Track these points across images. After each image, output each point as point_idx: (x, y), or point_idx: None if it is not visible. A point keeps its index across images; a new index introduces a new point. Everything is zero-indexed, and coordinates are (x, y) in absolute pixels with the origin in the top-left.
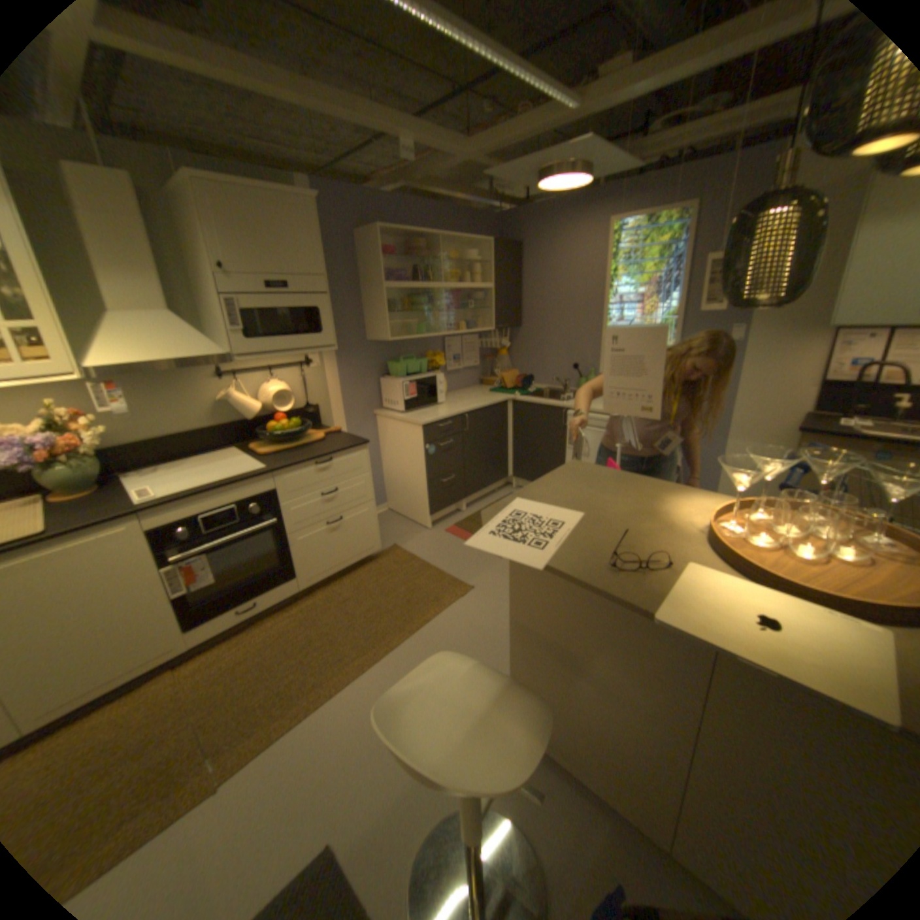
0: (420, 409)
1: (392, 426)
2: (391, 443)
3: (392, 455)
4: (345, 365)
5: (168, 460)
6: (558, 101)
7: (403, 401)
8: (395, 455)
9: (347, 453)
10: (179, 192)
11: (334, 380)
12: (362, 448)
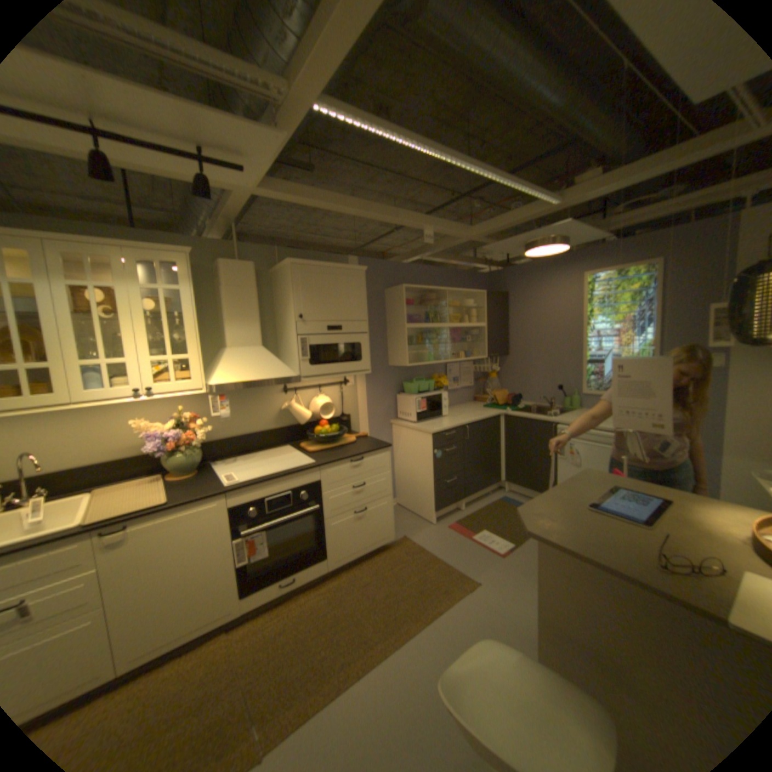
0: (428, 420)
1: (405, 433)
2: (404, 447)
3: (404, 457)
4: (372, 384)
5: (244, 452)
6: (545, 200)
7: (415, 413)
8: (407, 457)
9: (375, 454)
10: (281, 272)
11: (364, 395)
12: (386, 450)
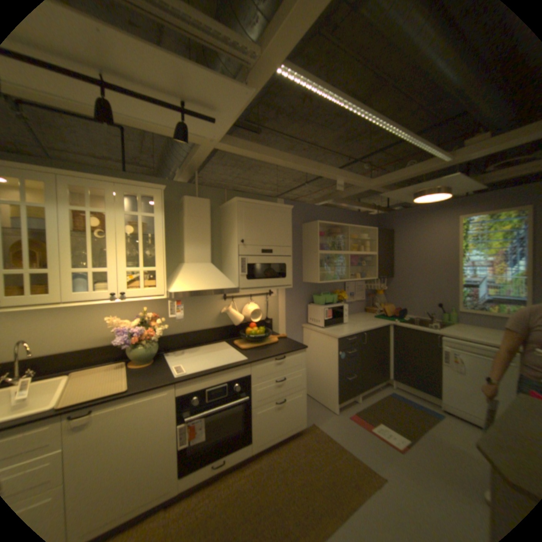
0: (332, 326)
1: (314, 336)
2: (313, 347)
3: (313, 355)
4: (290, 295)
5: (190, 346)
6: (440, 158)
7: (323, 320)
8: (315, 356)
9: (294, 354)
10: (229, 207)
11: (283, 304)
12: (303, 351)
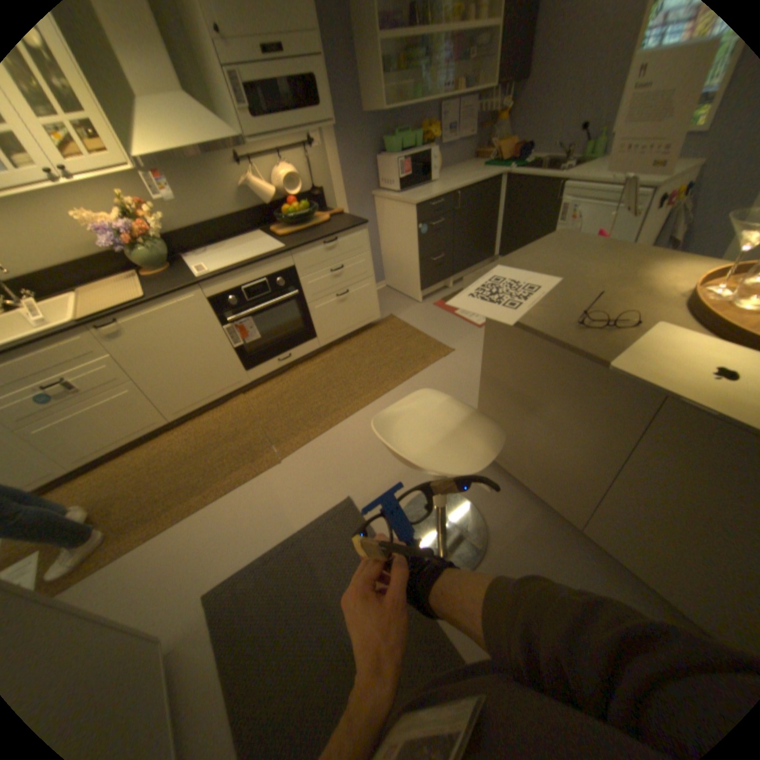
0: (414, 188)
1: (389, 207)
2: (388, 224)
3: (389, 235)
4: (344, 142)
5: (213, 242)
6: None
7: (398, 179)
8: (392, 236)
9: (350, 233)
10: None
11: (335, 160)
12: (362, 228)
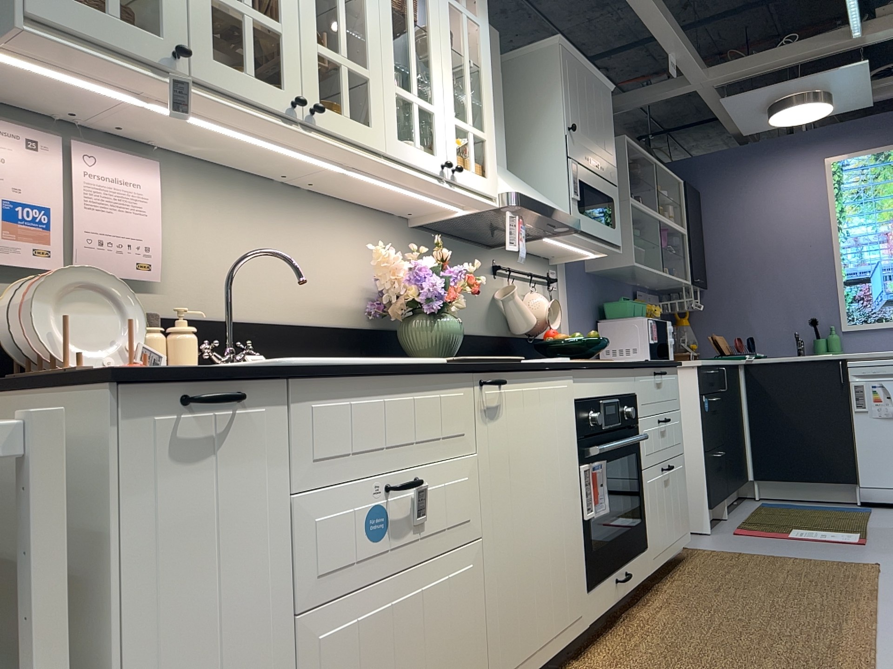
0: None
1: None
2: None
3: None
4: (574, 296)
5: None
6: (849, 29)
7: (645, 346)
8: None
9: (670, 371)
10: (521, 63)
11: (567, 312)
12: (677, 371)
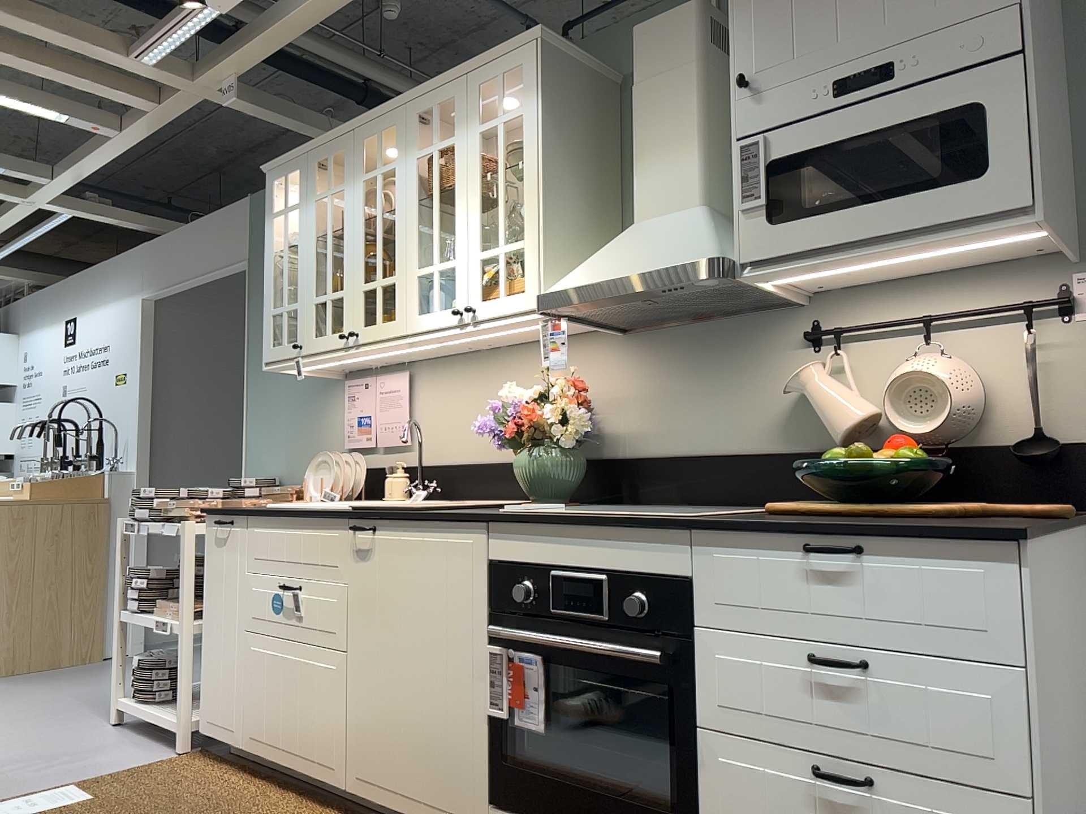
0: None
1: None
2: None
3: None
4: None
5: (694, 502)
6: None
7: None
8: None
9: (928, 550)
10: None
11: None
12: (997, 552)
